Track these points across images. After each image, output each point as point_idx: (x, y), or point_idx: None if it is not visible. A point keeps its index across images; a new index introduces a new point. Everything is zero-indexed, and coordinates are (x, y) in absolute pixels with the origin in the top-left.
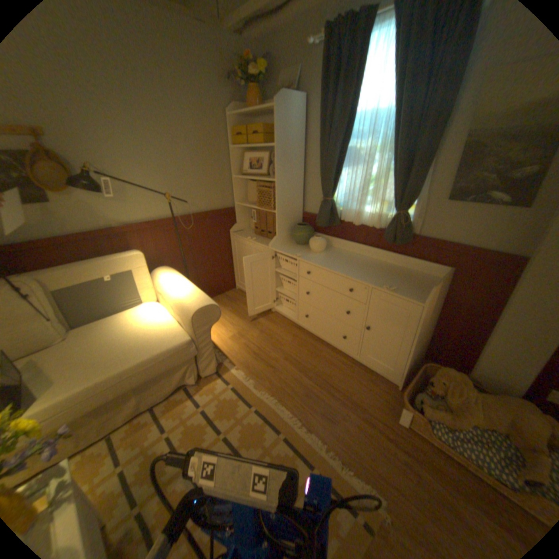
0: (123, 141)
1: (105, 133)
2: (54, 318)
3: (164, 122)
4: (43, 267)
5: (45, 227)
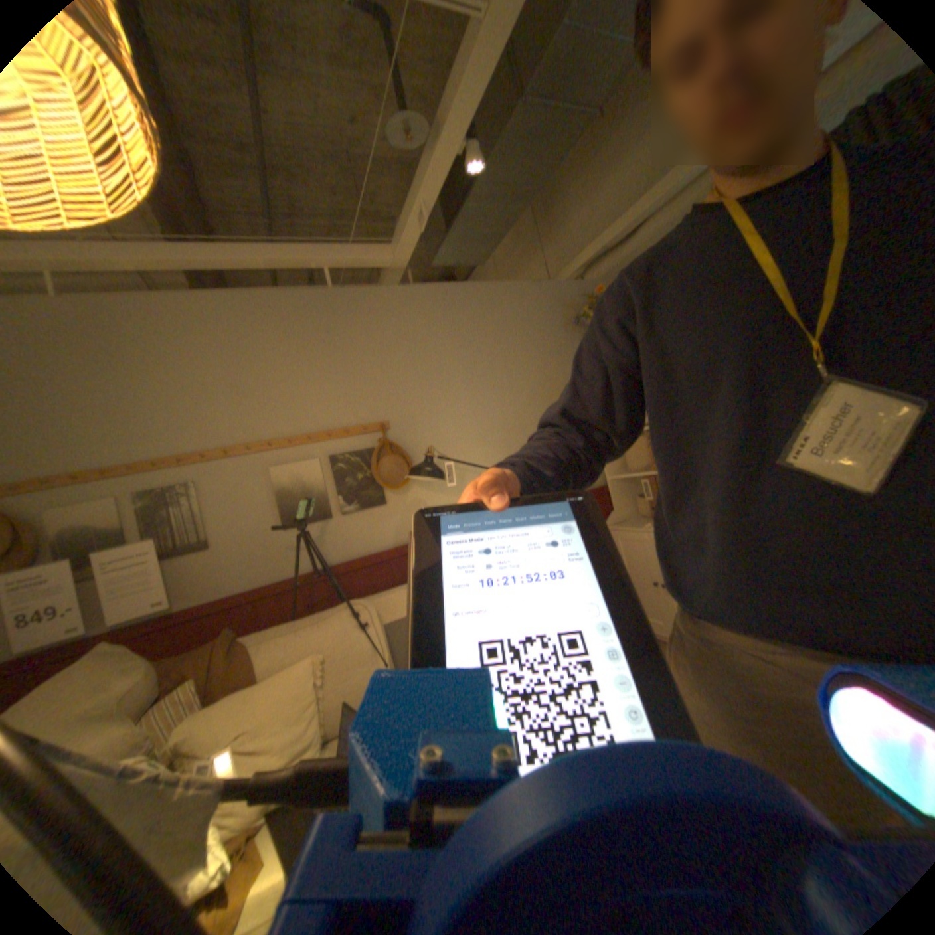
0: (462, 420)
1: (445, 414)
2: (390, 665)
3: (506, 388)
4: (371, 594)
5: (378, 537)
